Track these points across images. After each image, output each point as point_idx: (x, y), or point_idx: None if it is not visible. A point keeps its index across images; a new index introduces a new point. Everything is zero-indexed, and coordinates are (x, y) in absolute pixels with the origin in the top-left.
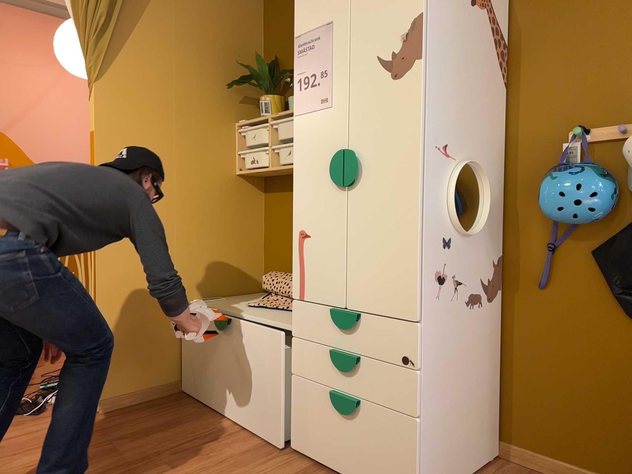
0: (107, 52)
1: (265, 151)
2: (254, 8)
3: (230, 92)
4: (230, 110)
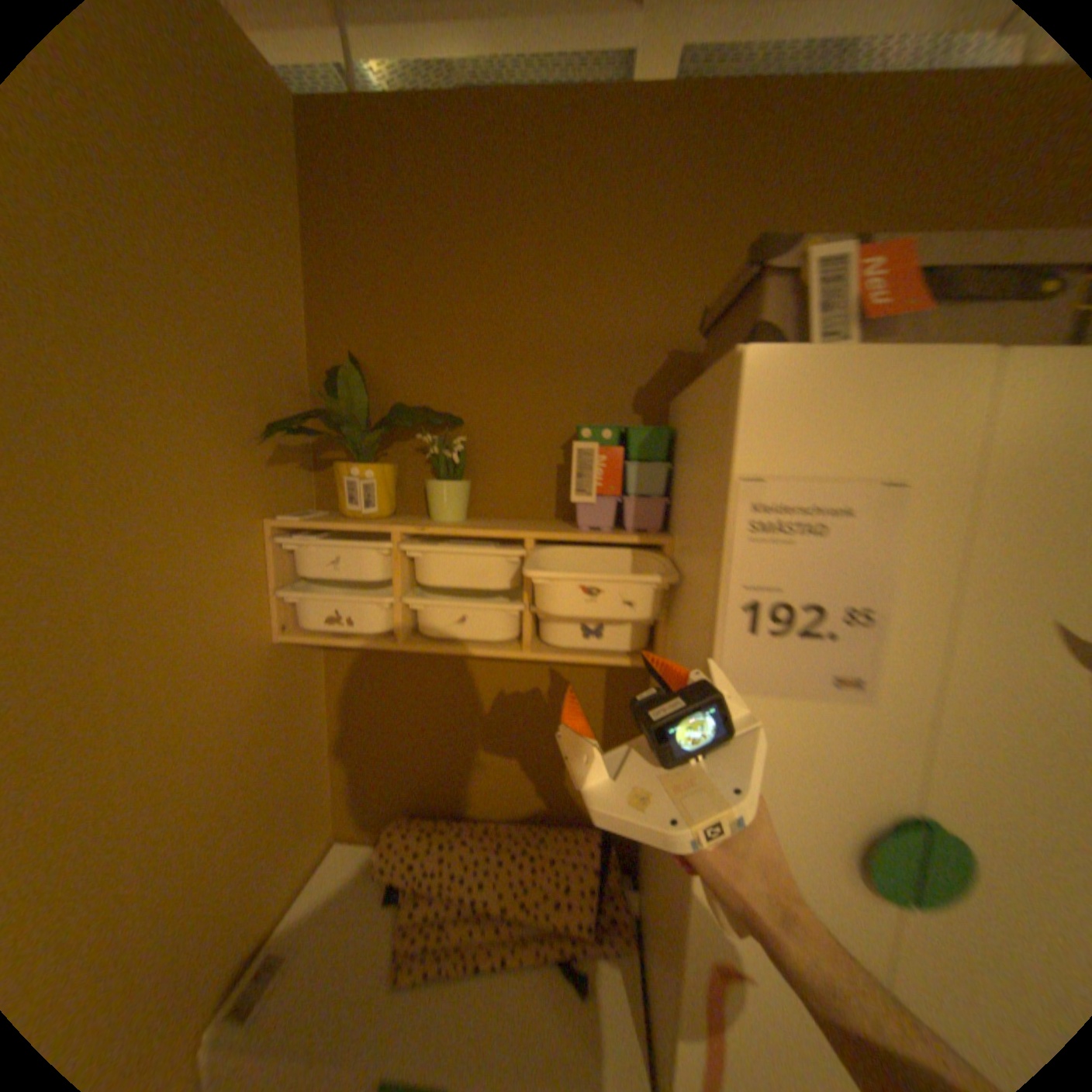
0: None
1: (381, 603)
2: (282, 207)
3: (247, 443)
4: (250, 489)
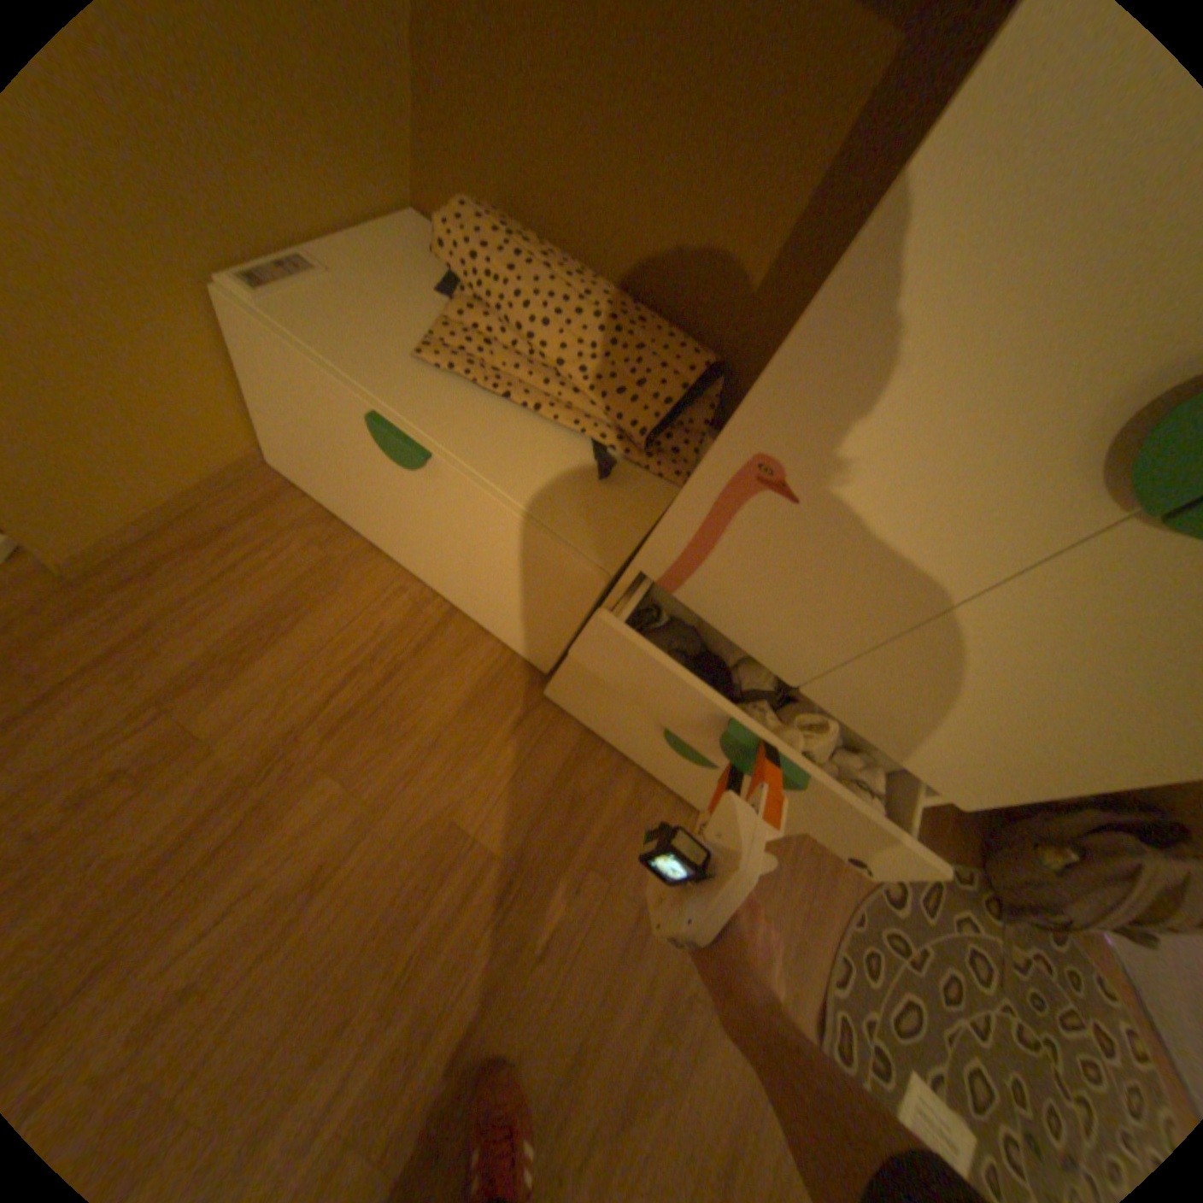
0: None
1: None
2: None
3: None
4: None
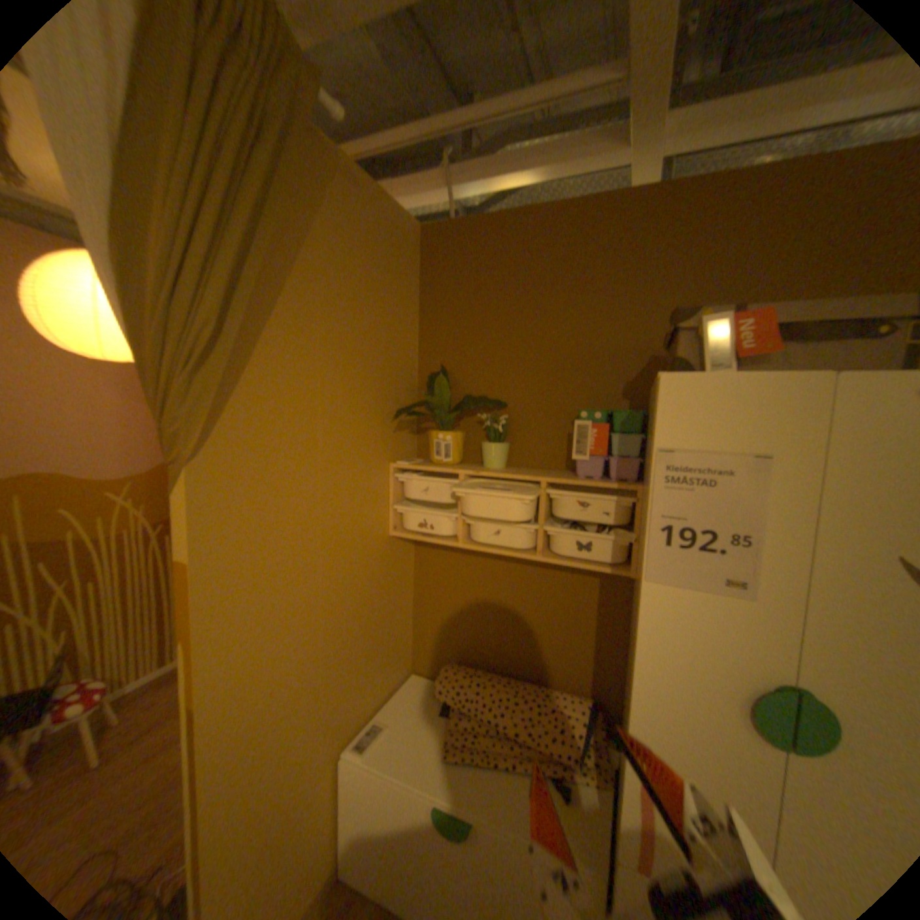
0: (214, 399)
1: (450, 517)
2: (411, 288)
3: (385, 420)
4: (385, 446)
